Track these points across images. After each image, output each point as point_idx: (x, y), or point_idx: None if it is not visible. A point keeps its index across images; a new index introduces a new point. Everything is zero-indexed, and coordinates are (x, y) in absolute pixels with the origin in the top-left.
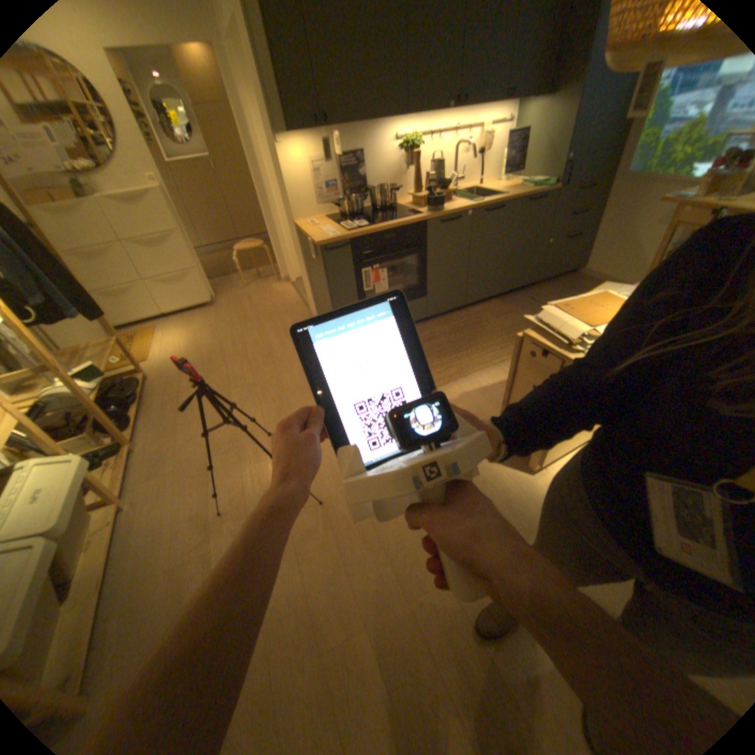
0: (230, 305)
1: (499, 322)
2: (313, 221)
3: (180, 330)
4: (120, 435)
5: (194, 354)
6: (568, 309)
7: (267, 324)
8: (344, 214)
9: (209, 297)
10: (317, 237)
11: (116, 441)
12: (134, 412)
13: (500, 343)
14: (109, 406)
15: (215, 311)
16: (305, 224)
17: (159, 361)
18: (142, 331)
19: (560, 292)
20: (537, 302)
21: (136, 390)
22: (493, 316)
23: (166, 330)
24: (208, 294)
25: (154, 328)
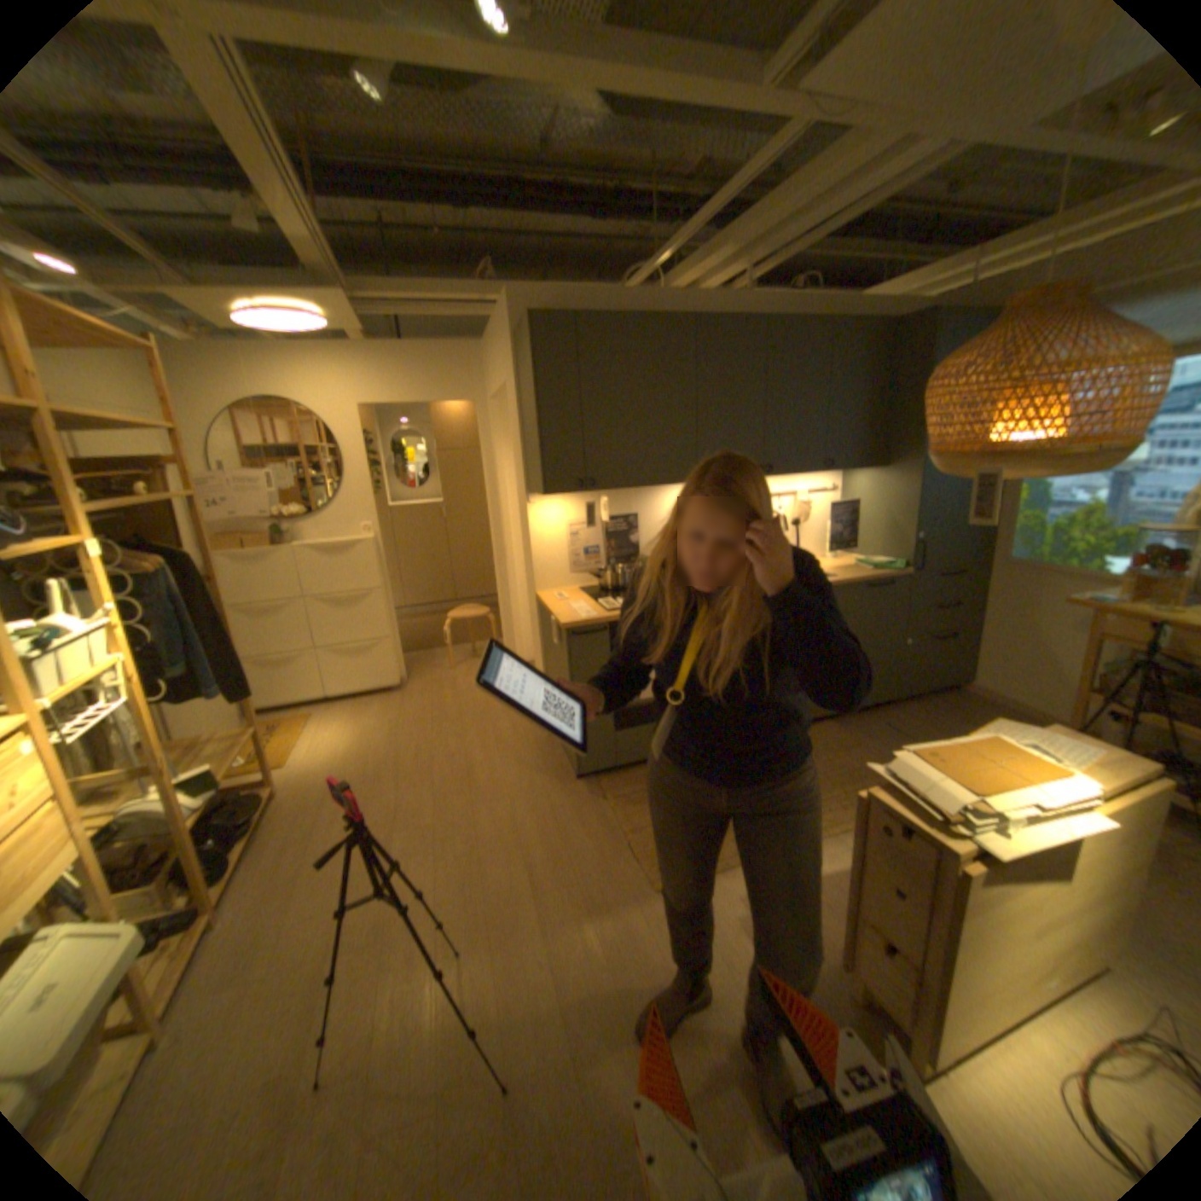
0: (425, 692)
1: (838, 760)
2: (562, 593)
3: (345, 724)
4: (205, 894)
5: (354, 766)
6: (938, 761)
7: (473, 729)
8: (606, 587)
9: (399, 679)
10: (564, 616)
11: (195, 906)
12: (238, 856)
13: (842, 798)
14: (206, 841)
15: (401, 700)
16: (551, 596)
17: (301, 771)
18: (291, 721)
19: (937, 719)
20: (901, 733)
21: (253, 817)
22: (828, 750)
23: (325, 723)
24: (398, 675)
25: (309, 718)
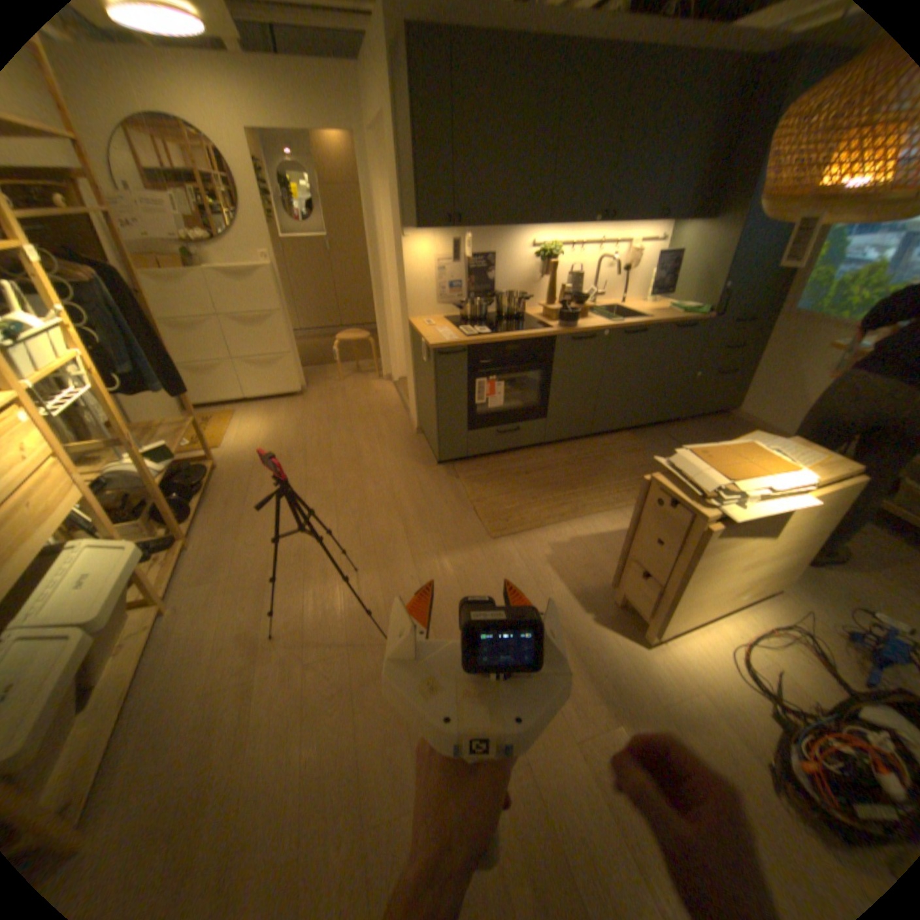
0: (321, 397)
1: (628, 458)
2: (430, 320)
3: (262, 418)
4: (178, 527)
5: (272, 448)
6: (706, 456)
7: (360, 425)
8: (466, 317)
9: (300, 386)
10: (432, 338)
11: (172, 534)
12: (196, 504)
13: (627, 484)
14: (171, 493)
15: (303, 402)
16: (421, 322)
17: (233, 450)
18: (220, 414)
19: (706, 433)
20: (678, 442)
21: (203, 479)
22: (622, 451)
23: (247, 417)
24: (299, 383)
25: (233, 412)
